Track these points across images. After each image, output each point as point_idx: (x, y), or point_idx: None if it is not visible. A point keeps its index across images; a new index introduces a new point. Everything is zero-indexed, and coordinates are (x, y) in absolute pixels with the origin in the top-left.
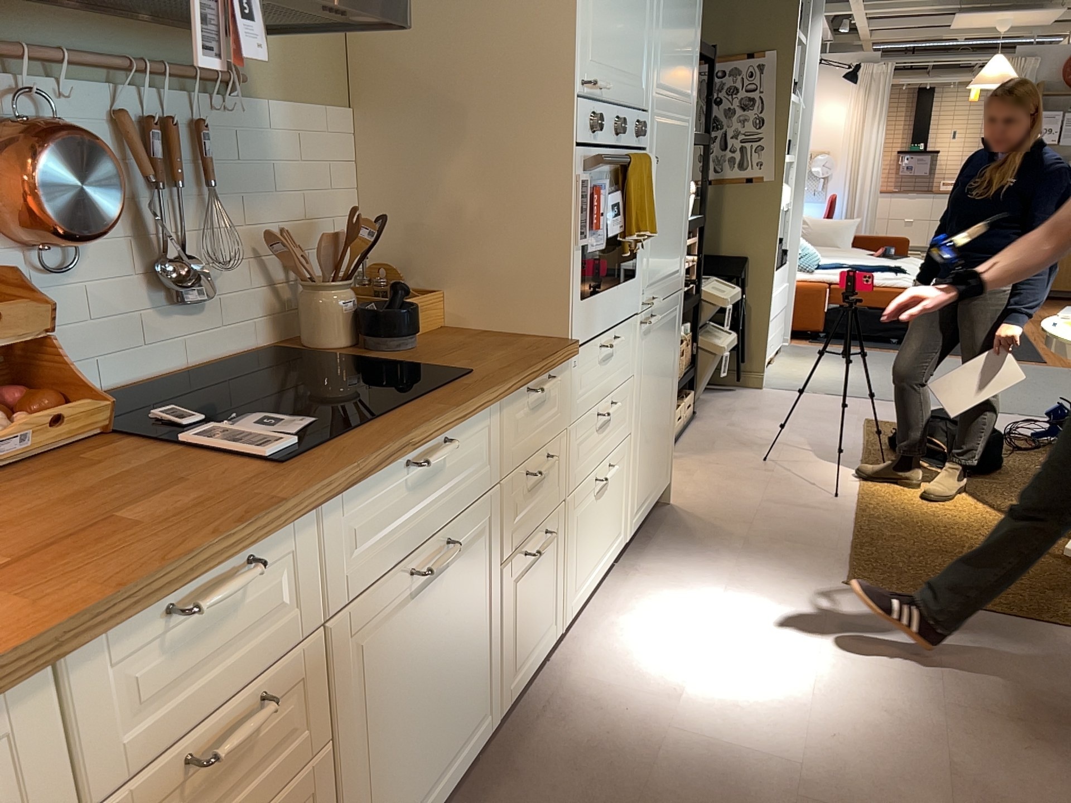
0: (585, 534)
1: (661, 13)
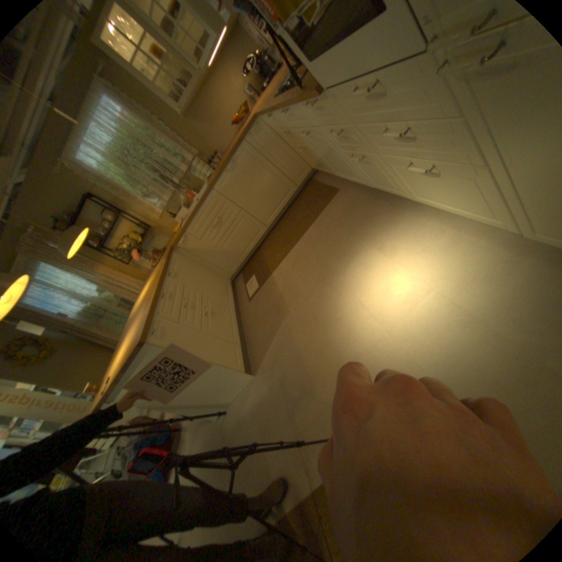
0: (414, 178)
1: None
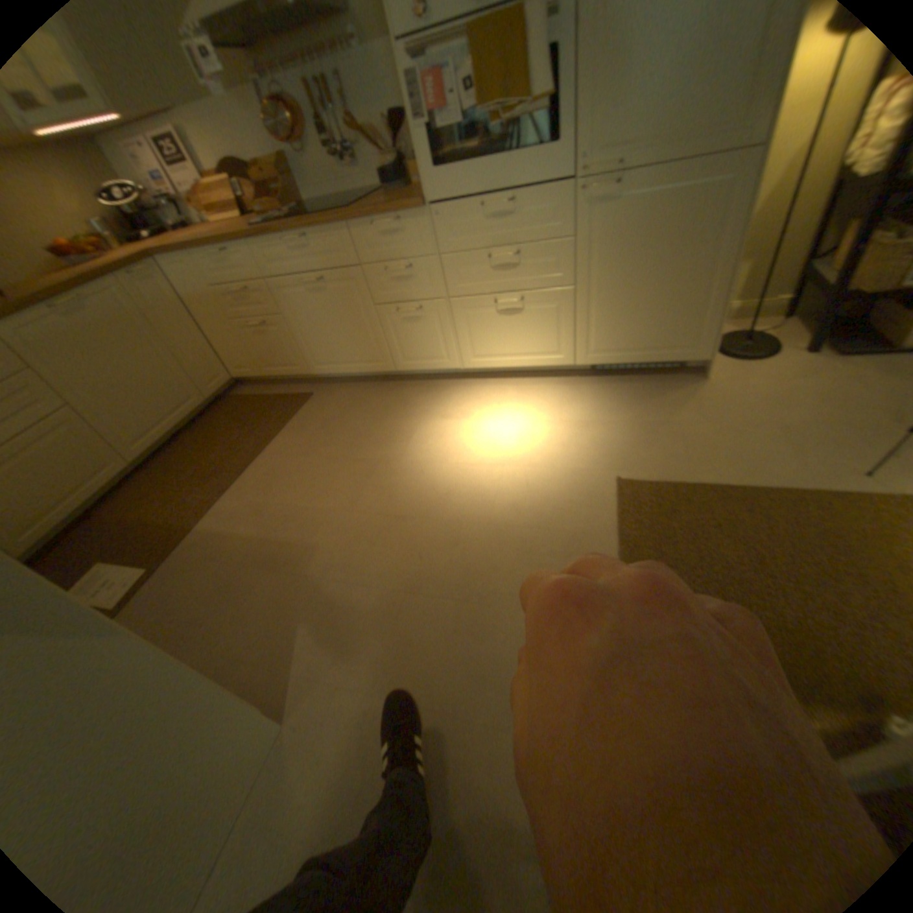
0: (484, 328)
1: None
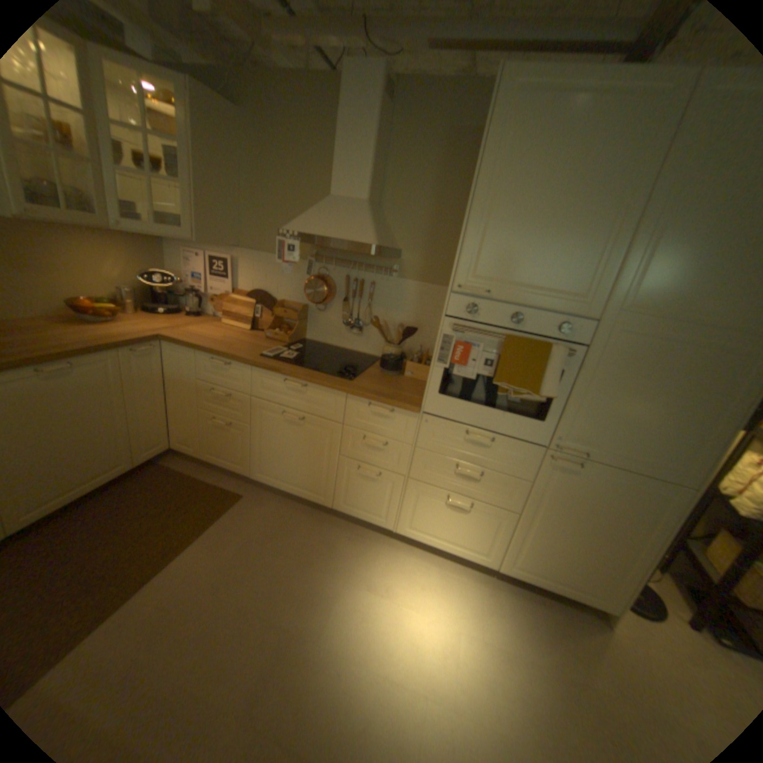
0: (428, 511)
1: (651, 247)
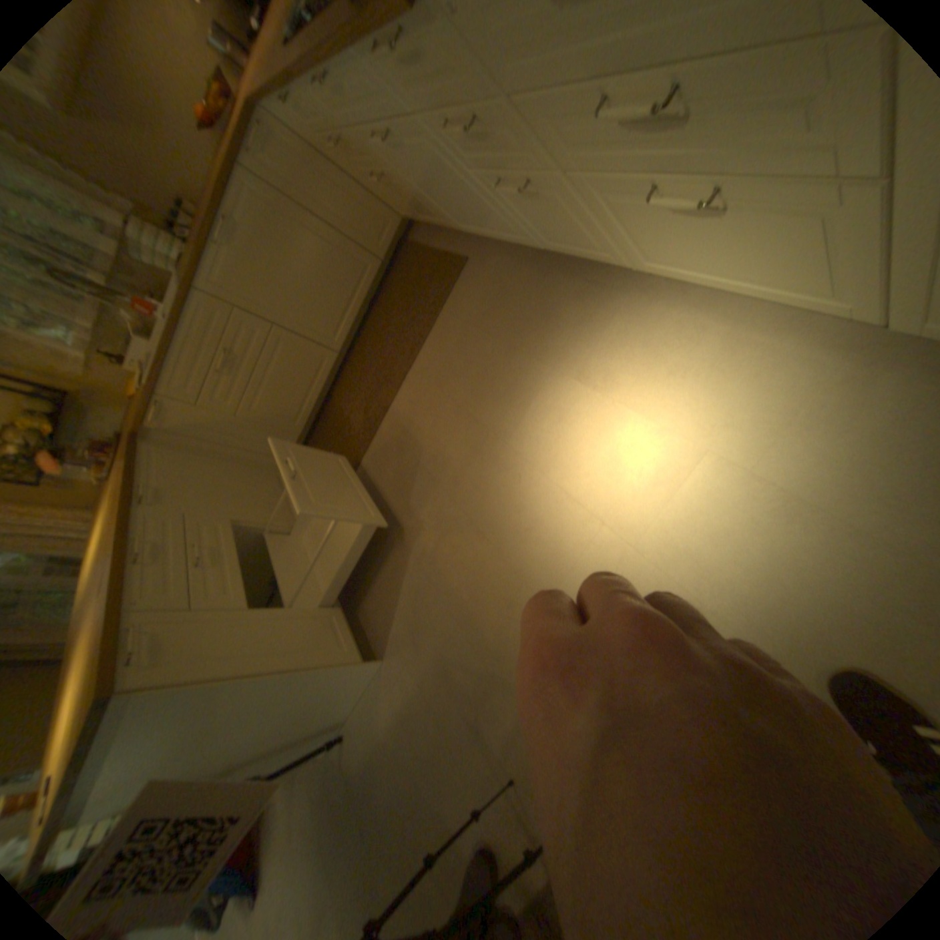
0: (649, 224)
1: None
